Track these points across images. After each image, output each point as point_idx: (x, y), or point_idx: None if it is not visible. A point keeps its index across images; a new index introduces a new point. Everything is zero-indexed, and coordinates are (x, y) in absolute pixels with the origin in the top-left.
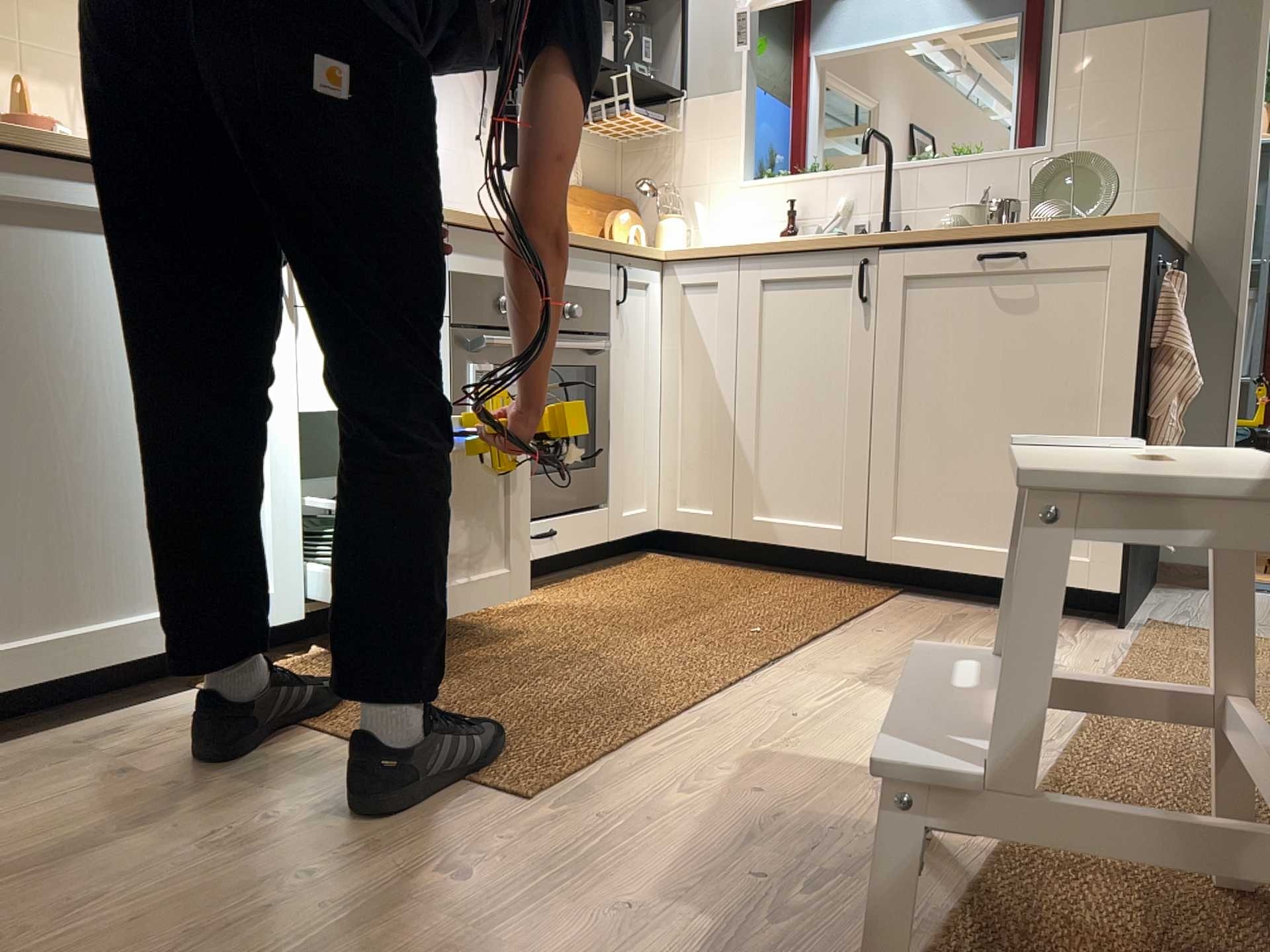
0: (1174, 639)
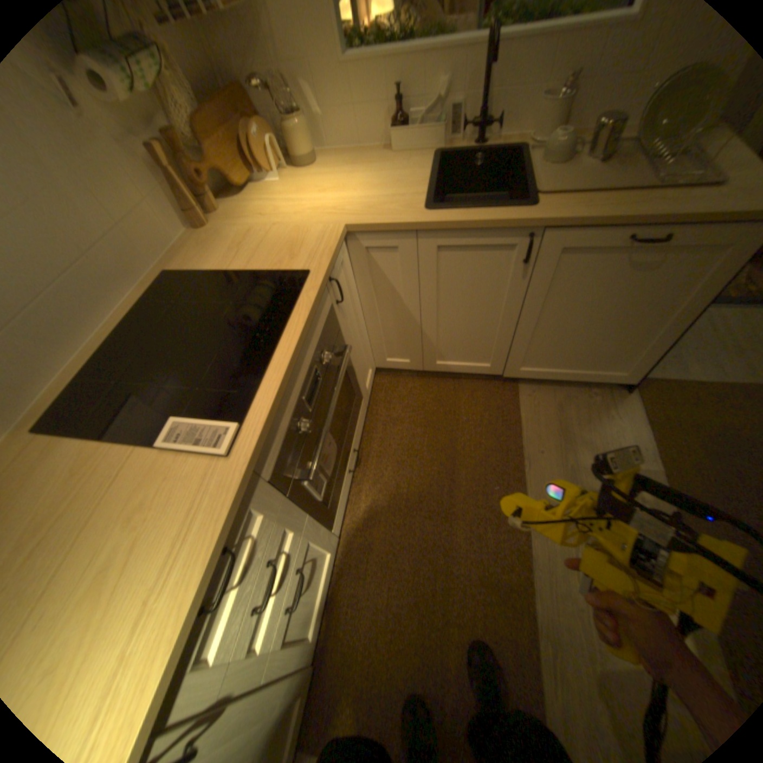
0: (655, 402)
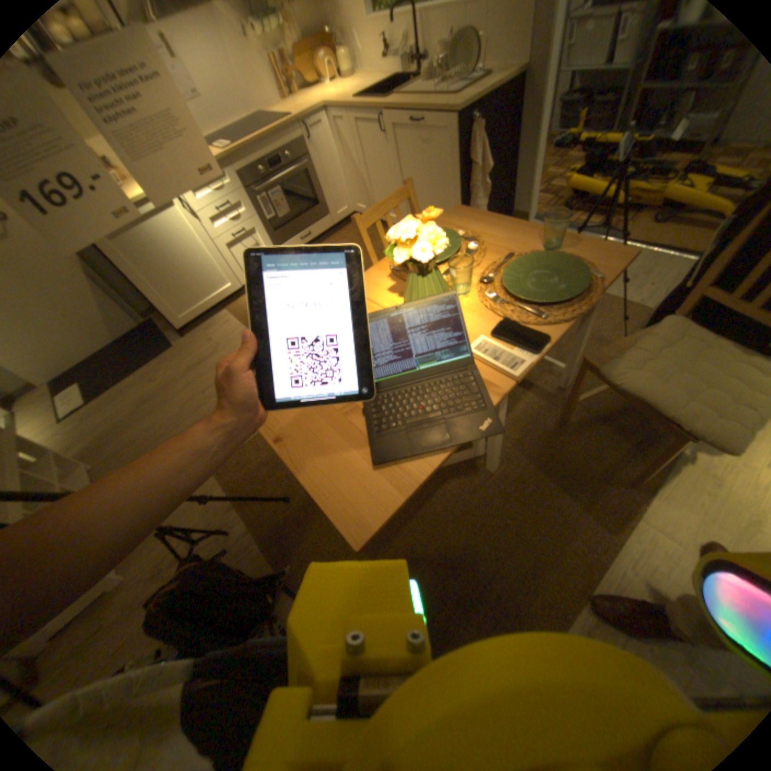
0: None
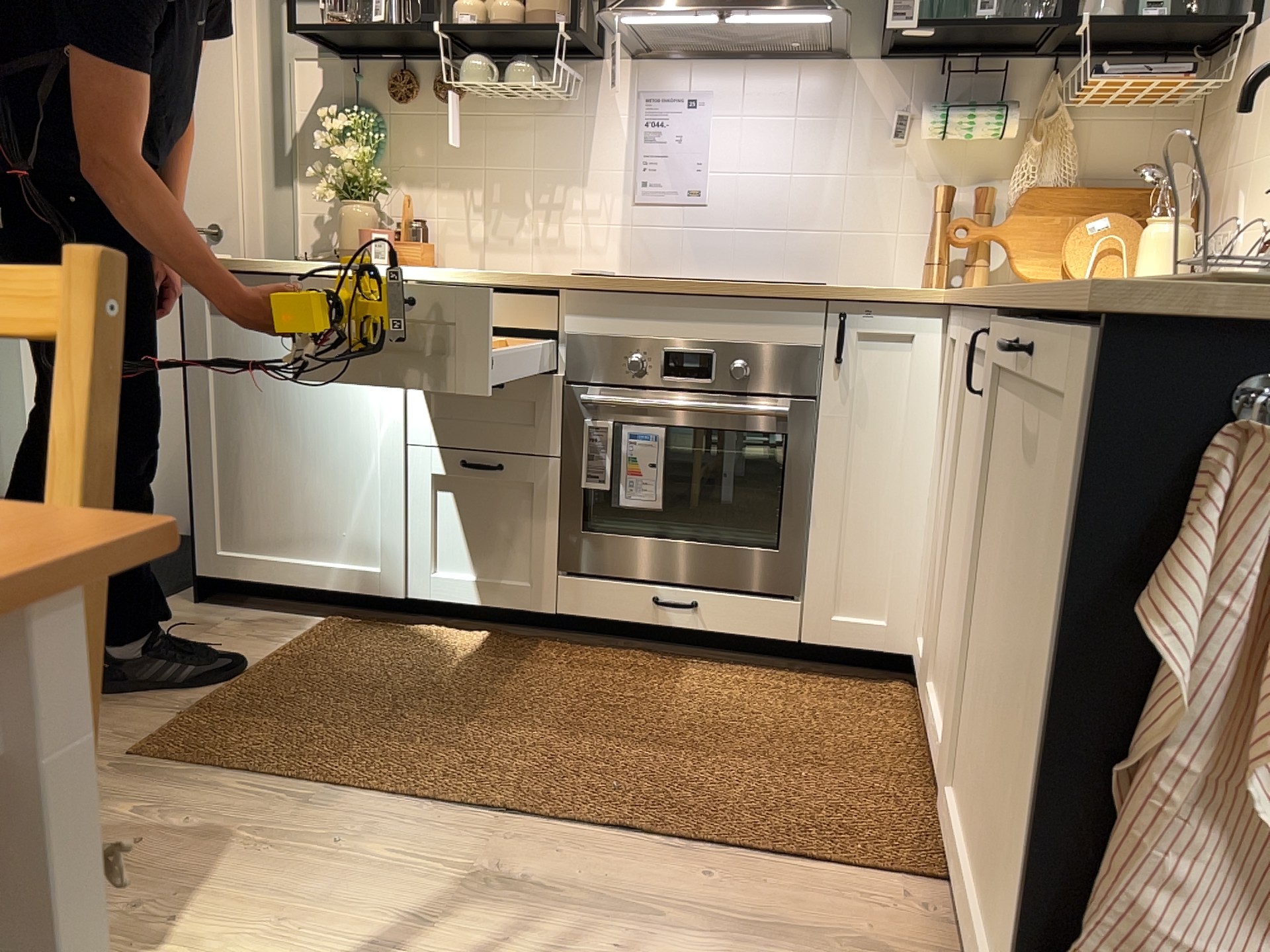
0: None
